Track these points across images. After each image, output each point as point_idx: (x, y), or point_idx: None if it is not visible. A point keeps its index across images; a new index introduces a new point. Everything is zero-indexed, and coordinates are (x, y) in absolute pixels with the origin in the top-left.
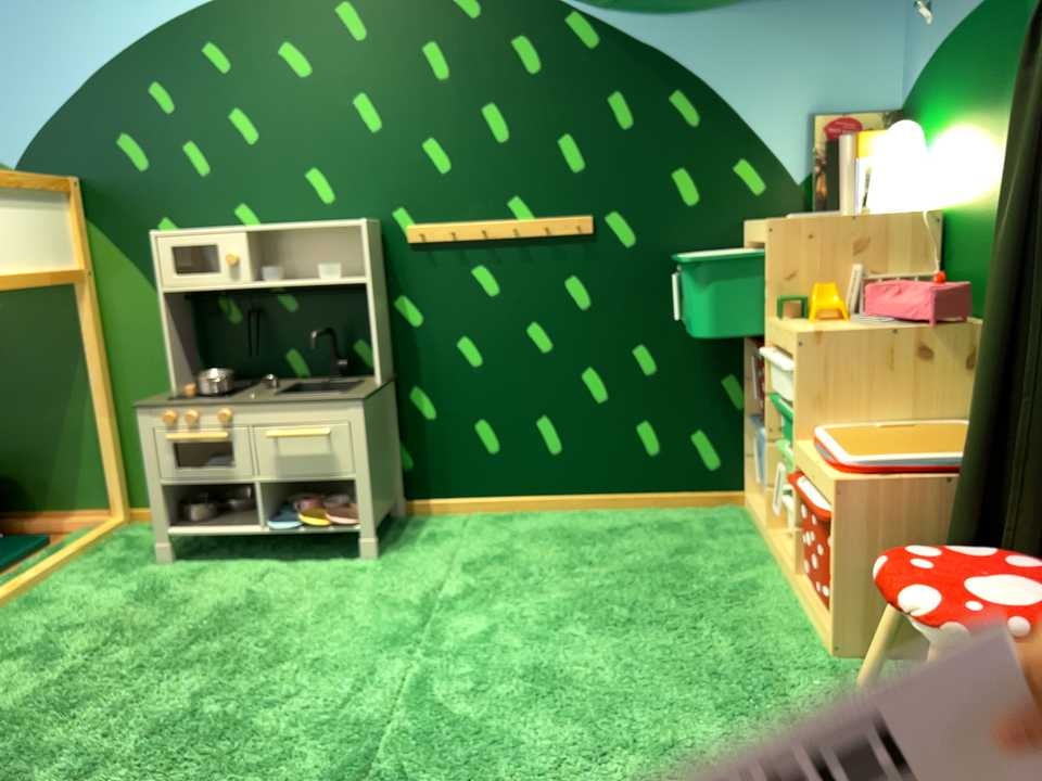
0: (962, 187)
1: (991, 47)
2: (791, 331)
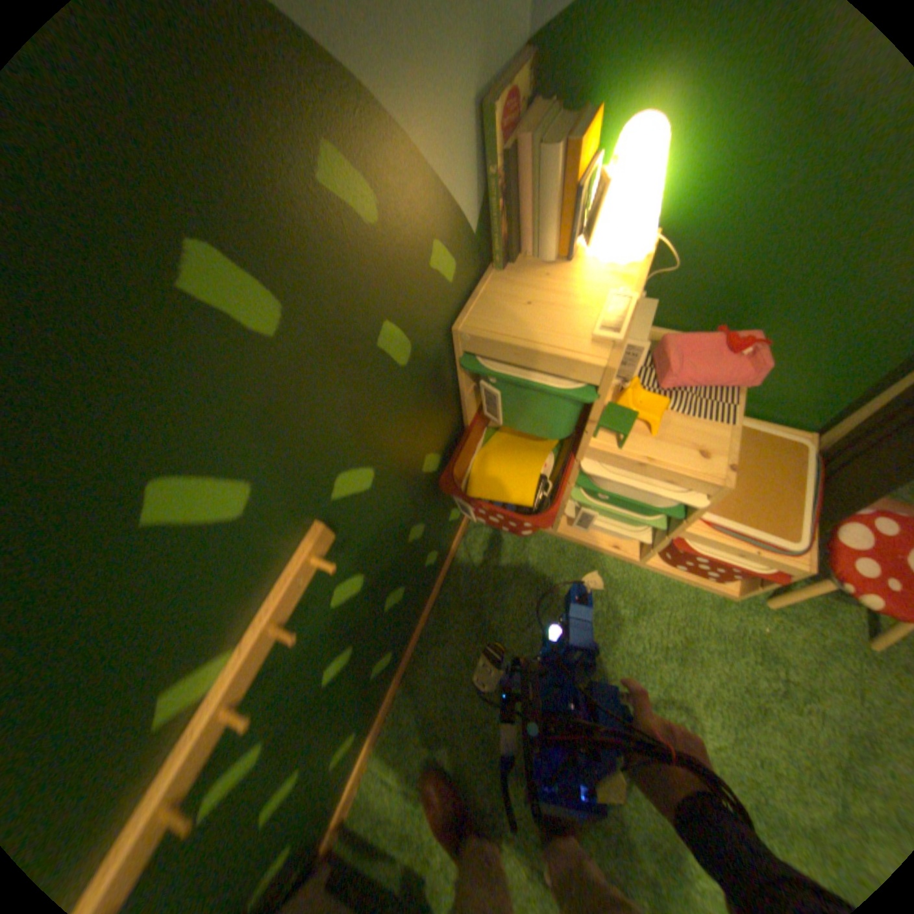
0: (707, 207)
1: None
2: (696, 475)
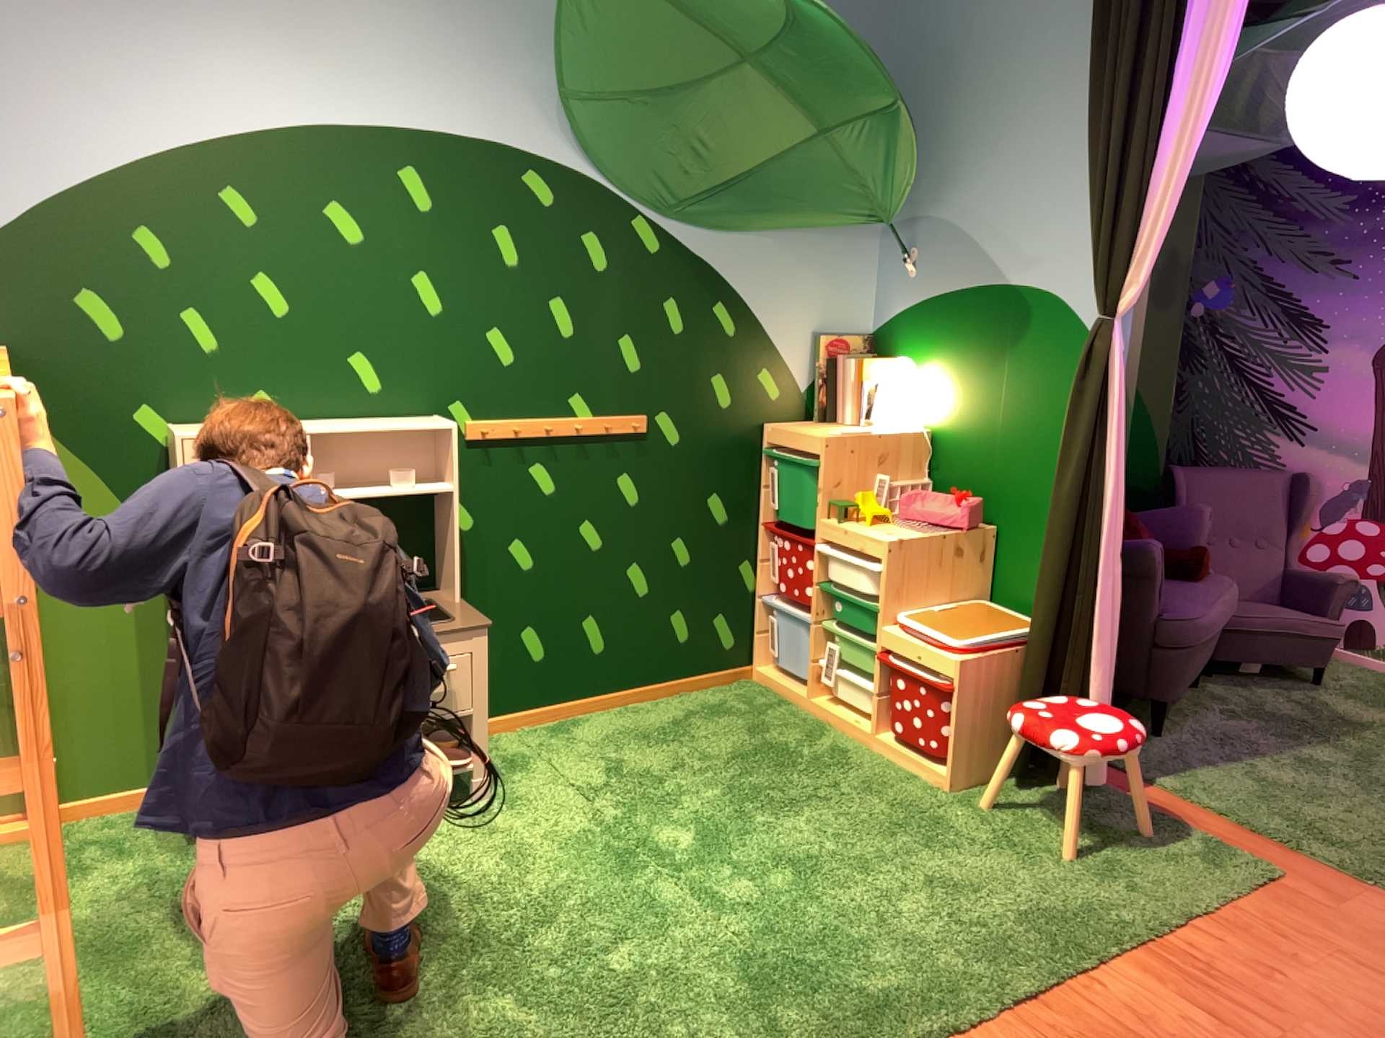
0: (945, 419)
1: (978, 328)
2: (867, 537)
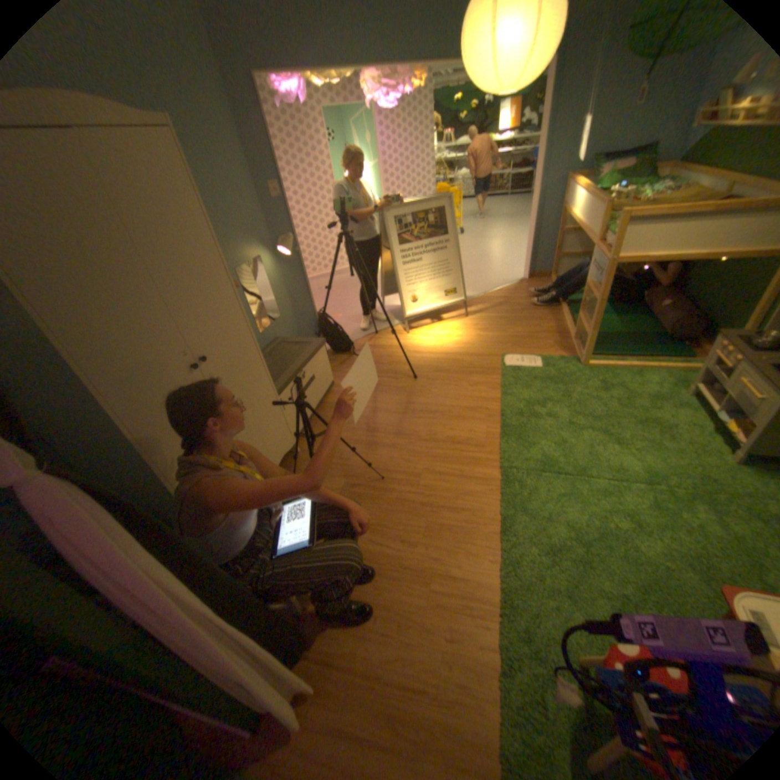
0: None
1: None
2: None
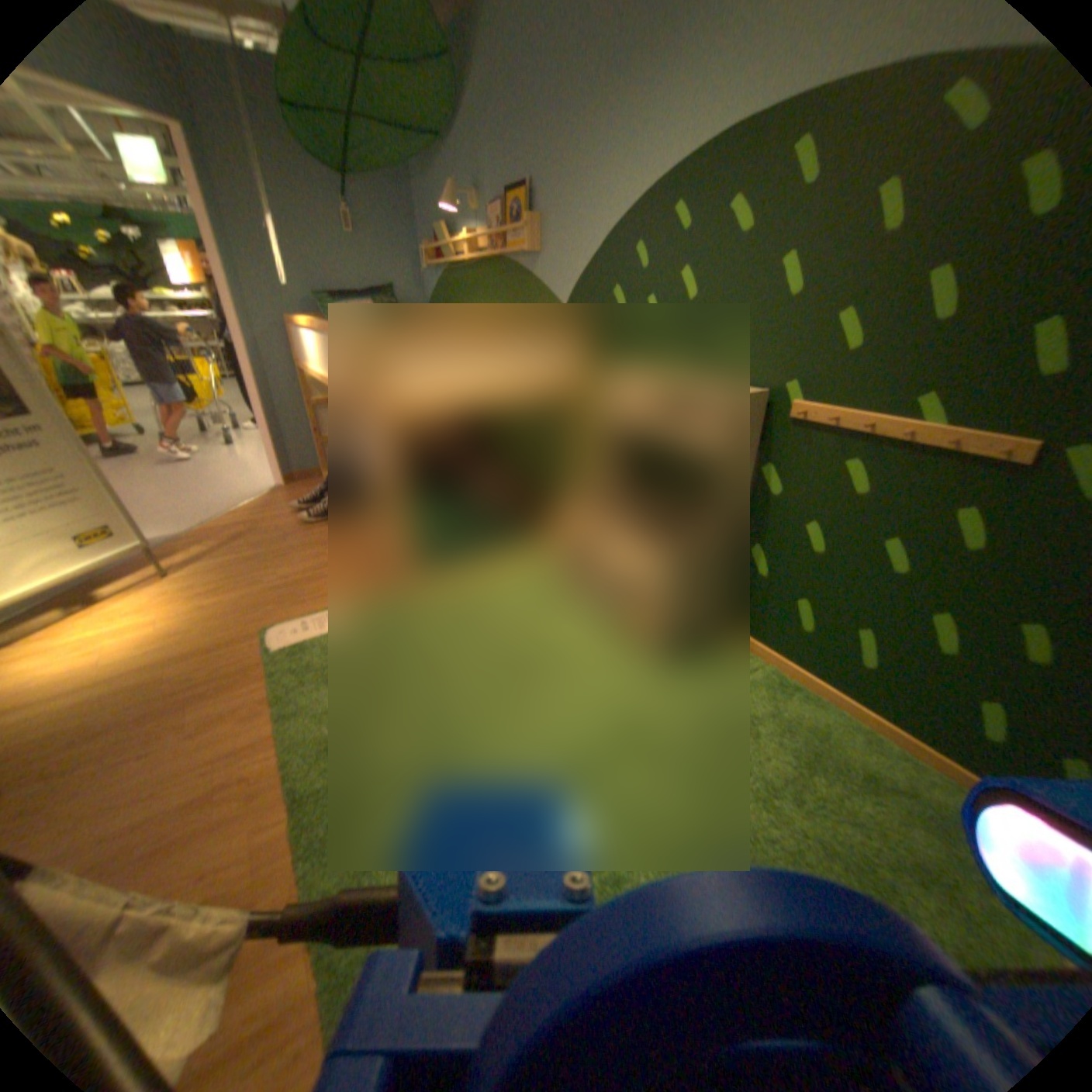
0: None
1: None
2: None
